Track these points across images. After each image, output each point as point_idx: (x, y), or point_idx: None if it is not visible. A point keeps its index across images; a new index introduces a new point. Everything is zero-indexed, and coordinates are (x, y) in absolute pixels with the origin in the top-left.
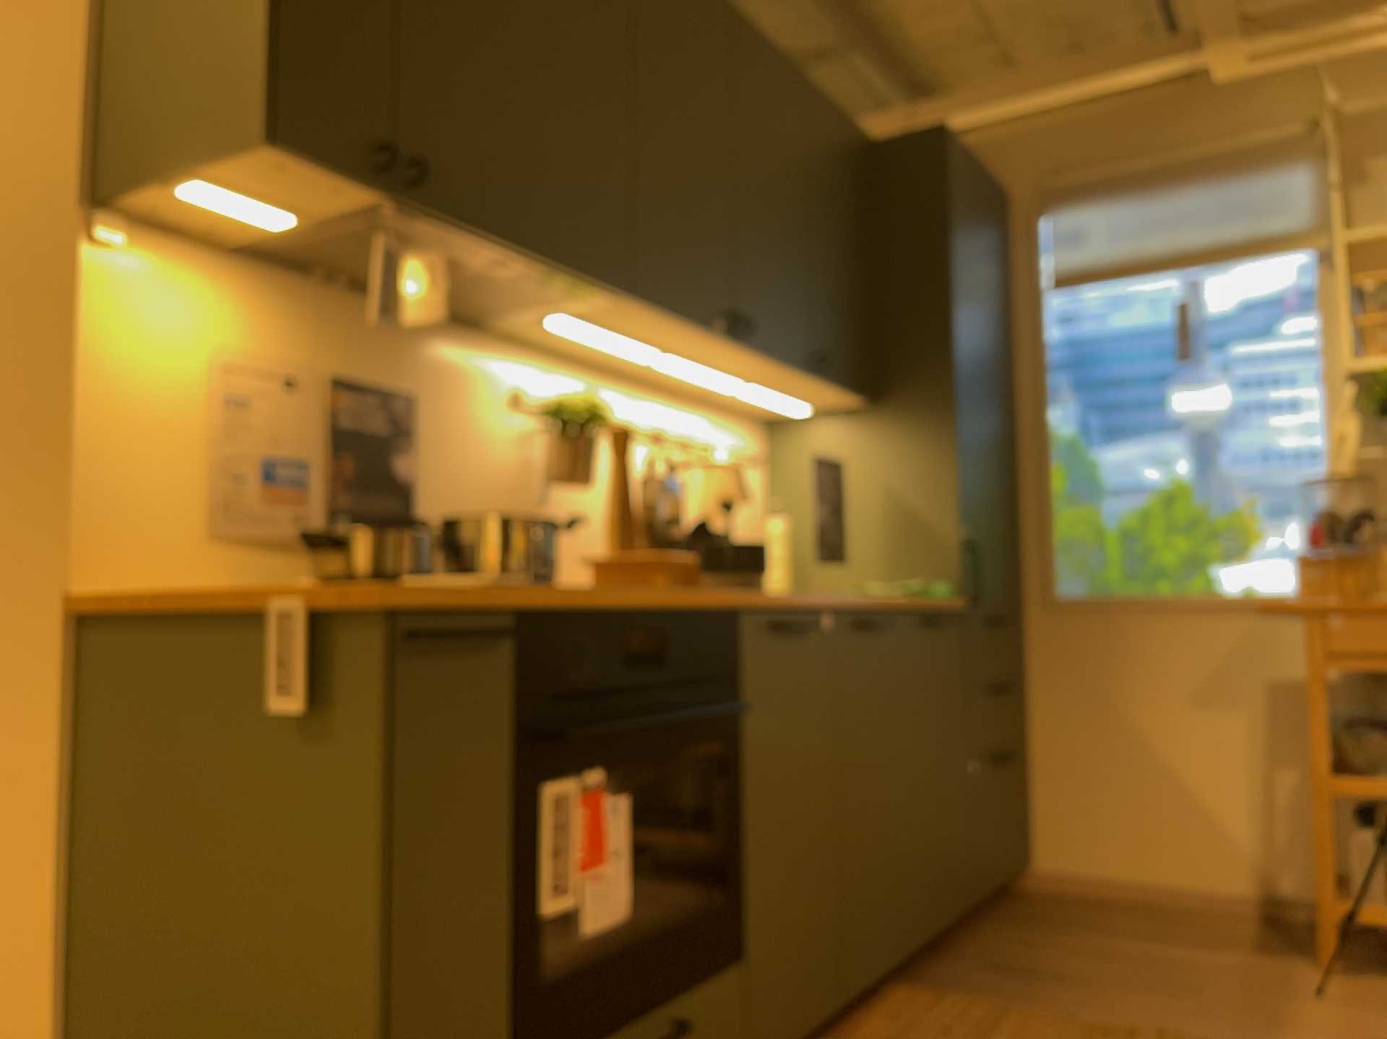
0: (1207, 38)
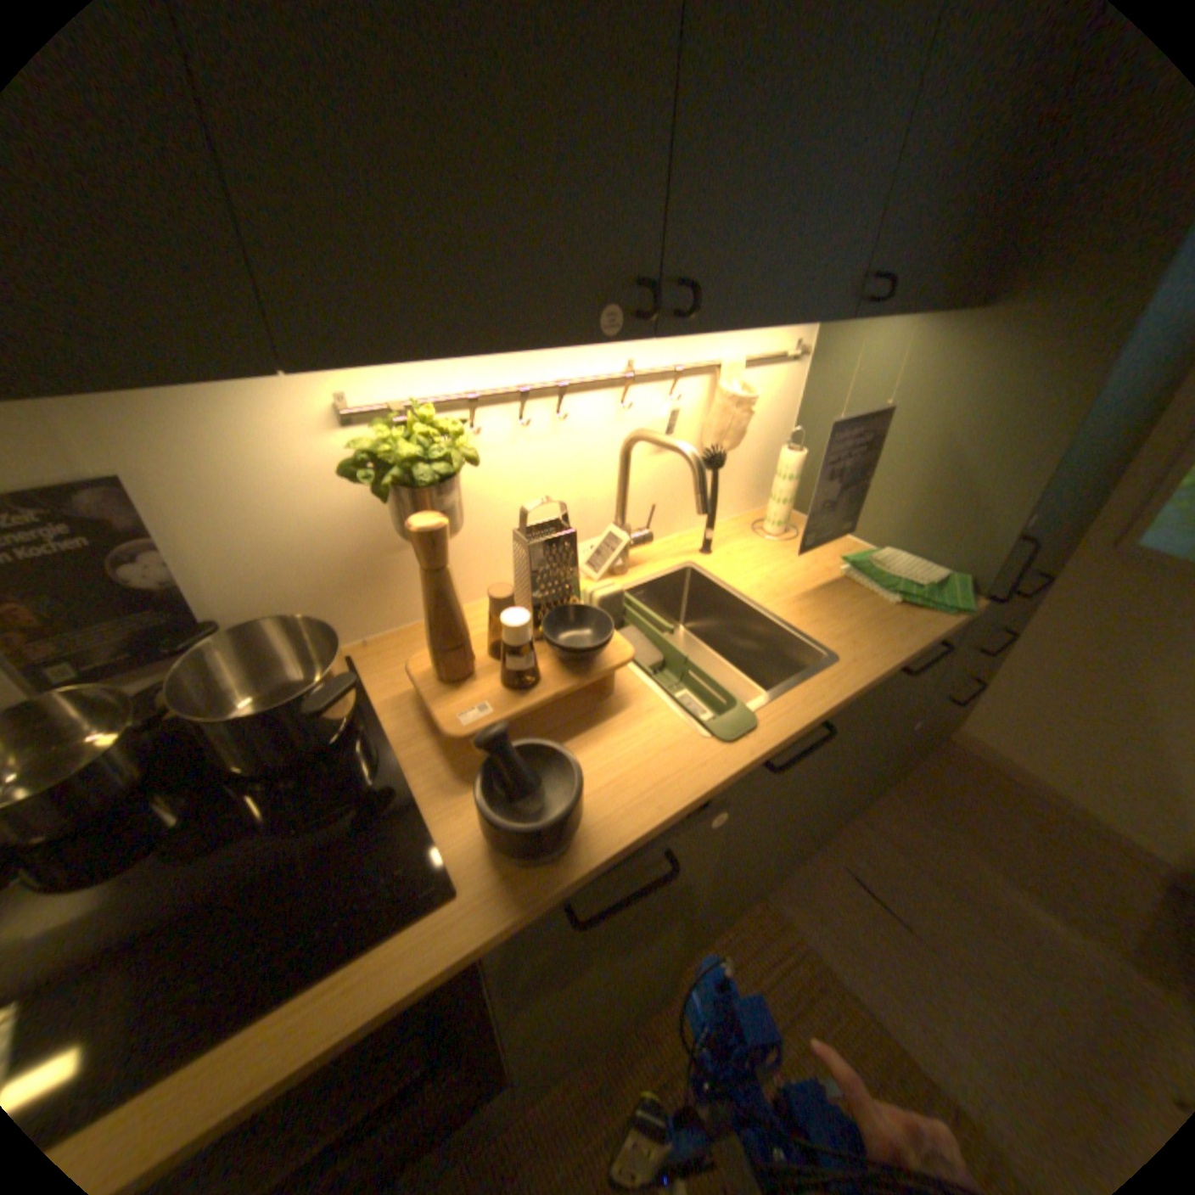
0: None
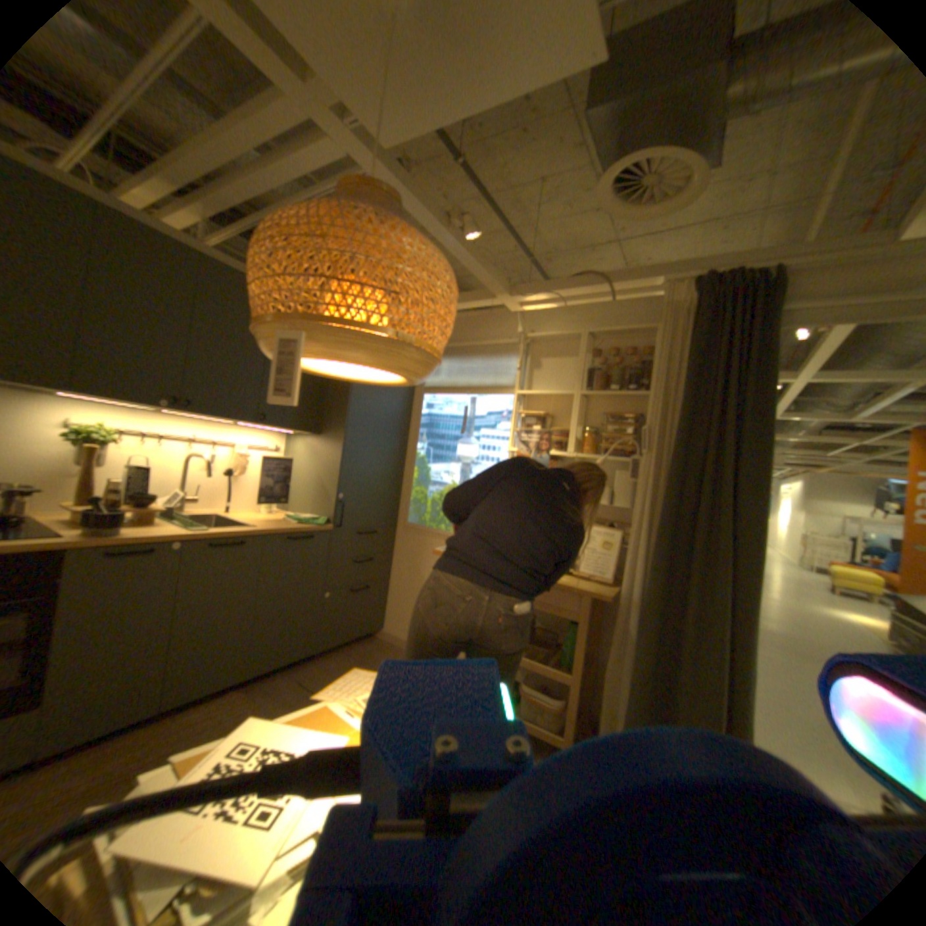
0: (492, 291)
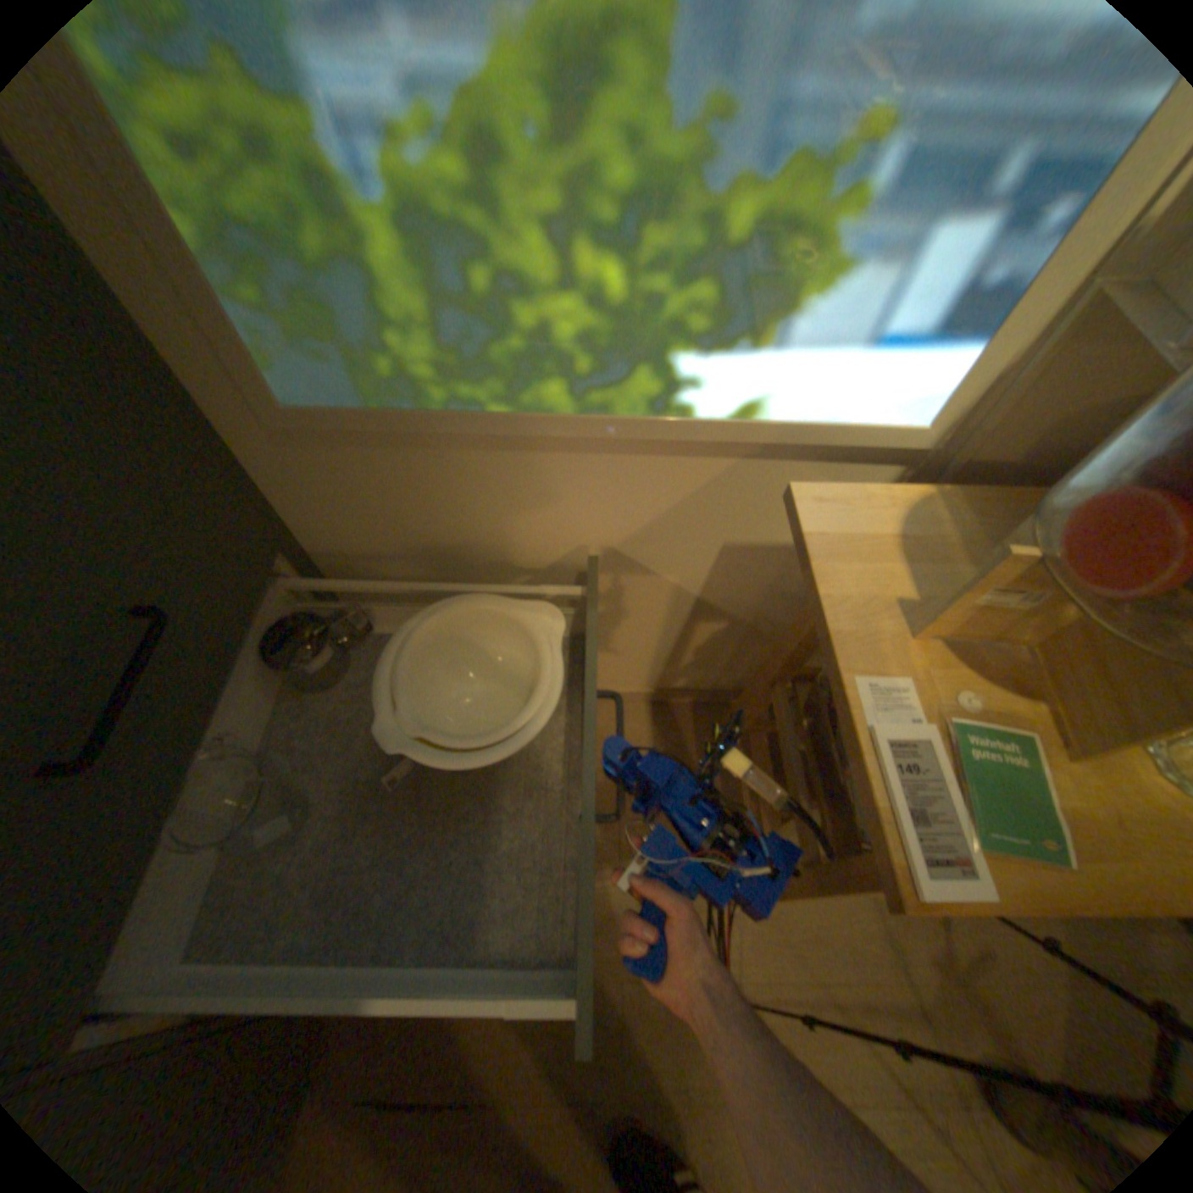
0: None
